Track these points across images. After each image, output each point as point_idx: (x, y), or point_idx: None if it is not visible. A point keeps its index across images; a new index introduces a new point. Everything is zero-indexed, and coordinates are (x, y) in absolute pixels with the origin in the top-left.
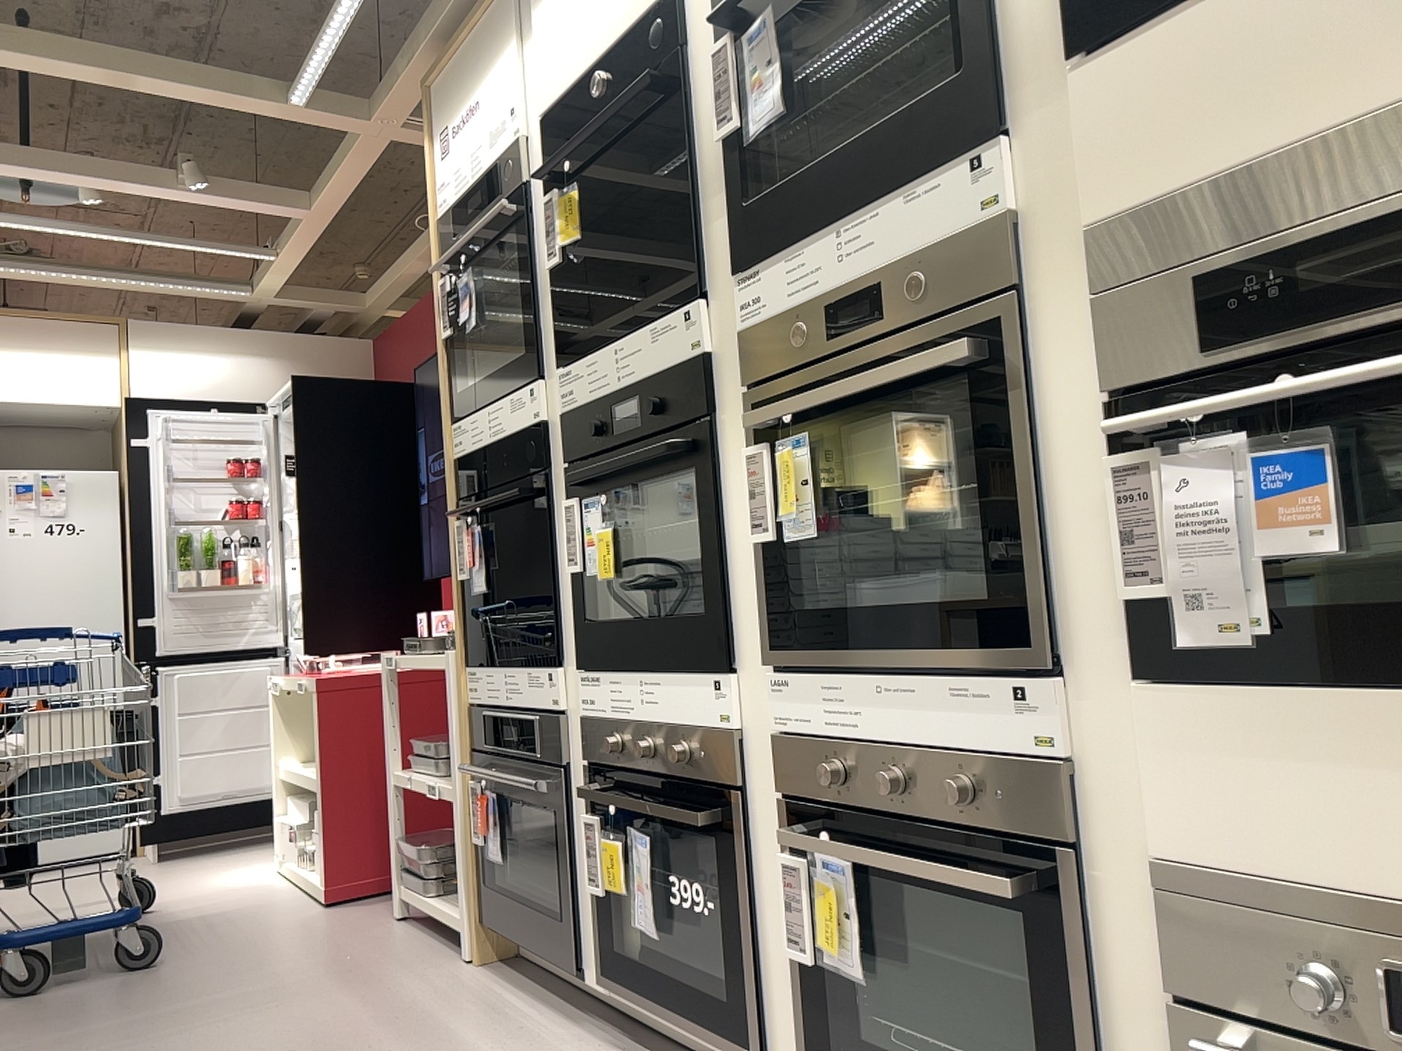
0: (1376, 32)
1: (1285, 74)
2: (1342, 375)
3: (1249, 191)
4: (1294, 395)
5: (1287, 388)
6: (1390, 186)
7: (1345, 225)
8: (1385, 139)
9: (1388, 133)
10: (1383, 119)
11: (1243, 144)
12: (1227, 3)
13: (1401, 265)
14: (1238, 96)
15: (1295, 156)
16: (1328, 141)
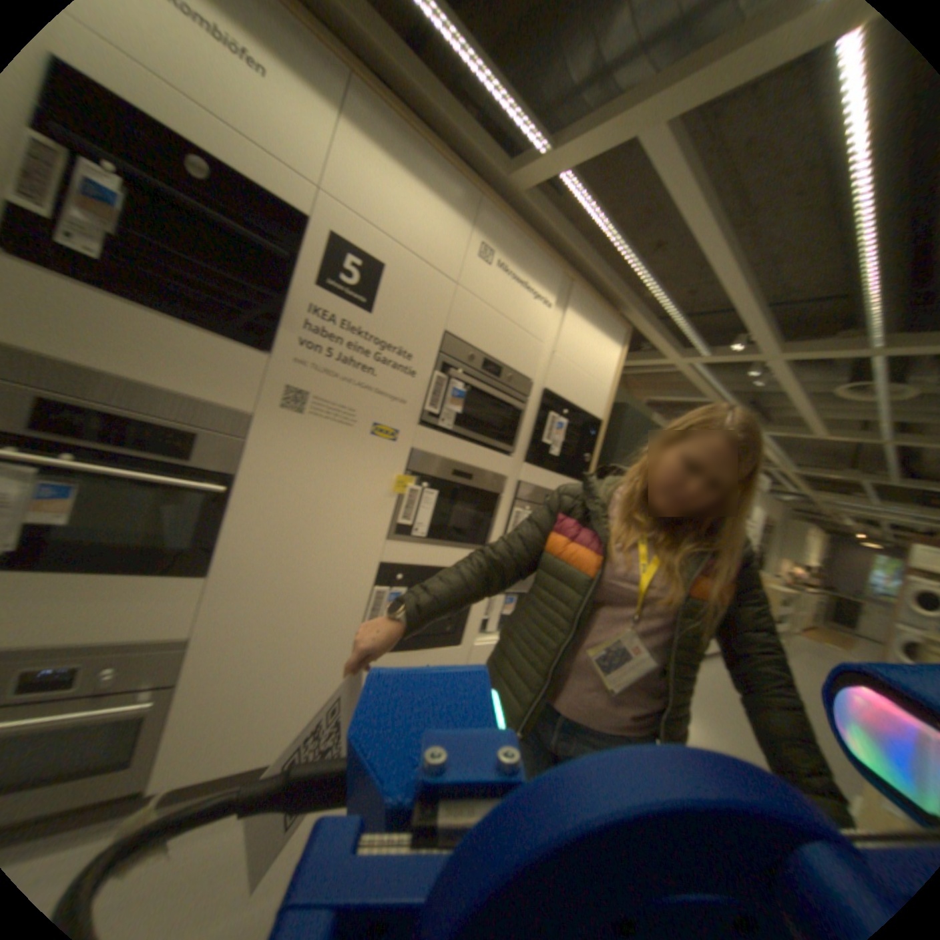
0: (152, 360)
1: (113, 348)
2: (96, 472)
3: (75, 378)
4: (69, 470)
5: (69, 467)
6: (134, 410)
7: (108, 410)
8: (140, 395)
9: (142, 394)
10: (138, 384)
11: (82, 359)
12: (100, 303)
13: (126, 437)
14: (88, 340)
15: (97, 372)
16: (114, 377)
